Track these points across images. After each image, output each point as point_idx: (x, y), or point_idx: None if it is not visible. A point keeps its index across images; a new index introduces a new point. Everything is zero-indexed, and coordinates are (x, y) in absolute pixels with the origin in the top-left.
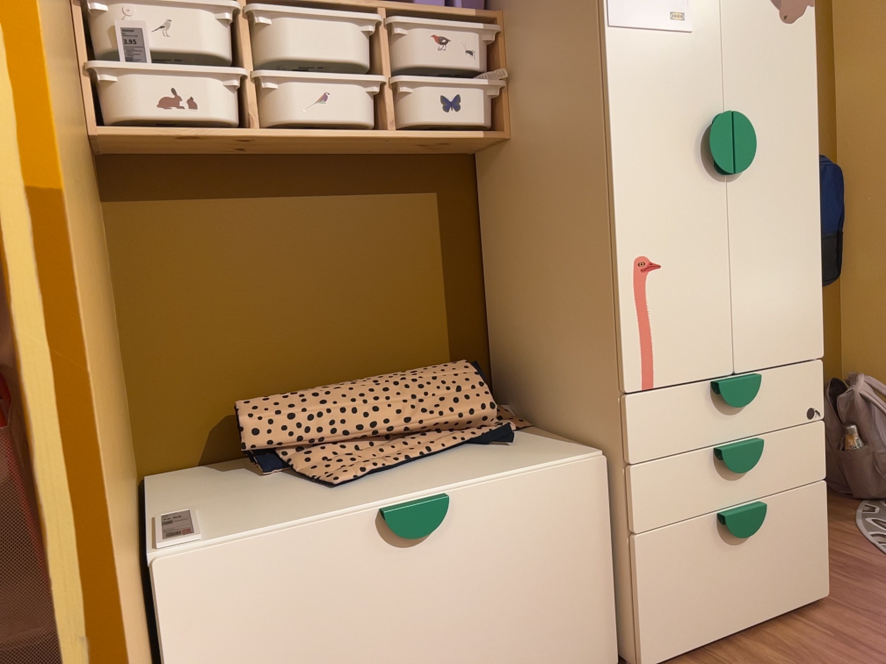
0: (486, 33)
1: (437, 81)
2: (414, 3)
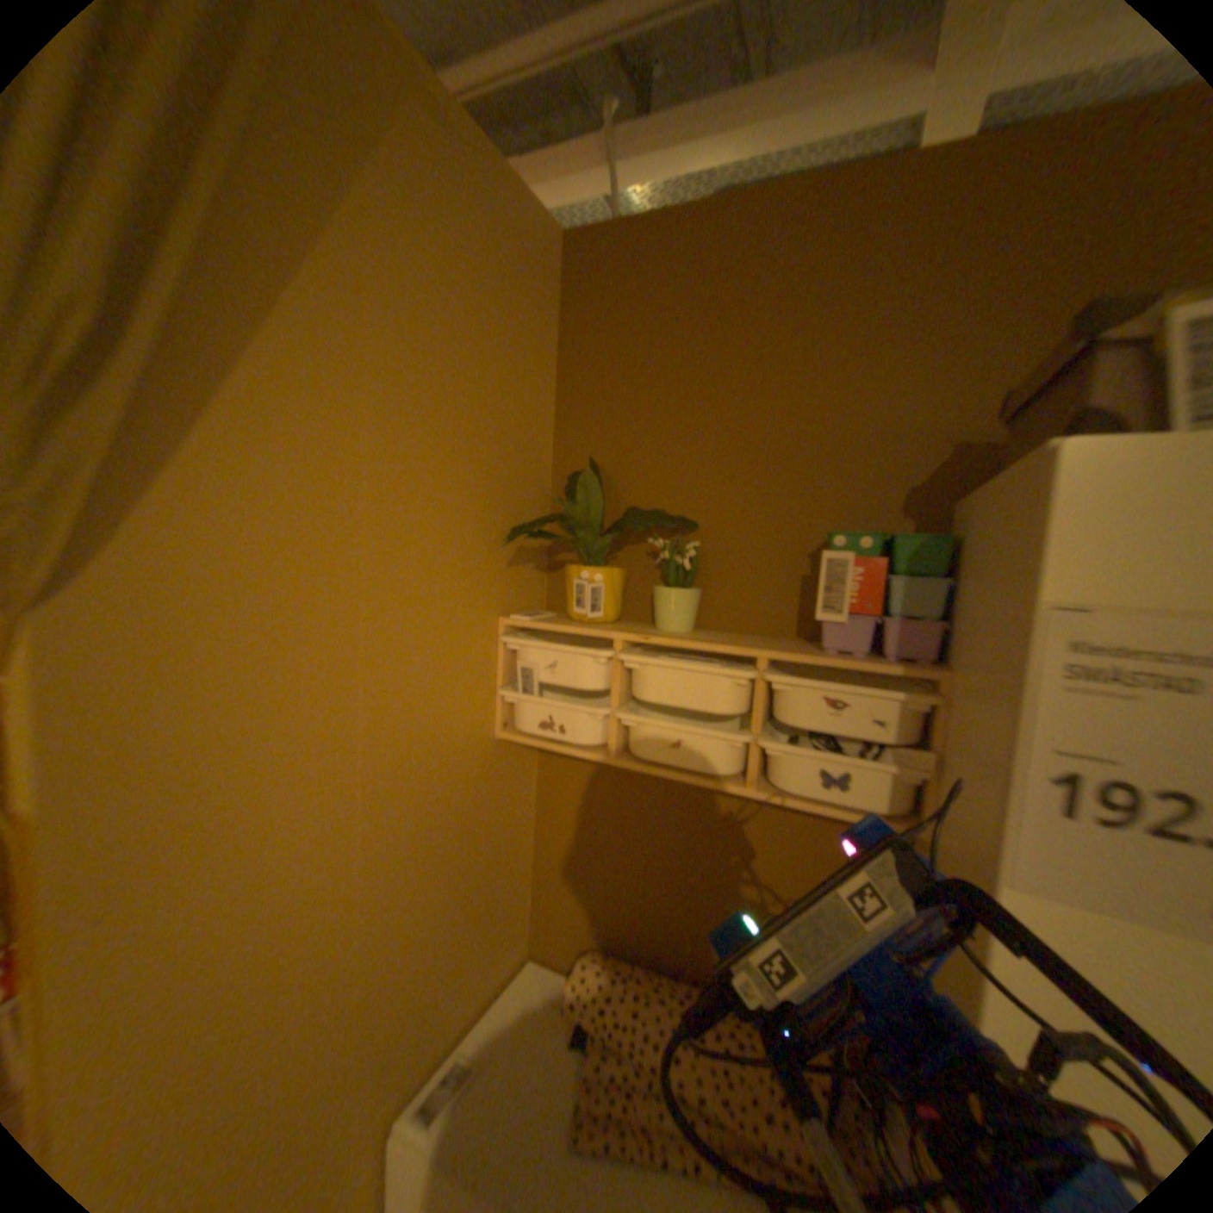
0: (915, 700)
1: (820, 750)
2: (809, 654)
